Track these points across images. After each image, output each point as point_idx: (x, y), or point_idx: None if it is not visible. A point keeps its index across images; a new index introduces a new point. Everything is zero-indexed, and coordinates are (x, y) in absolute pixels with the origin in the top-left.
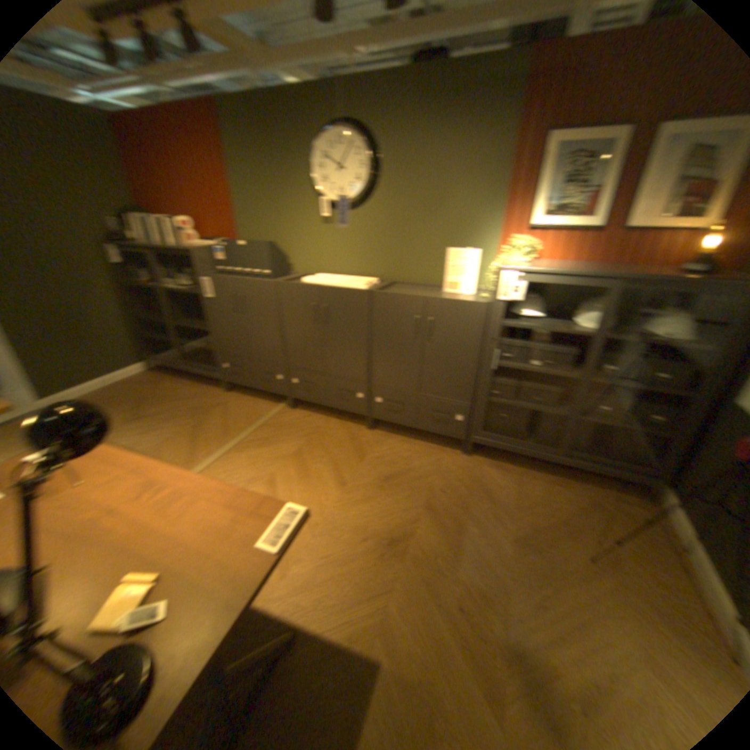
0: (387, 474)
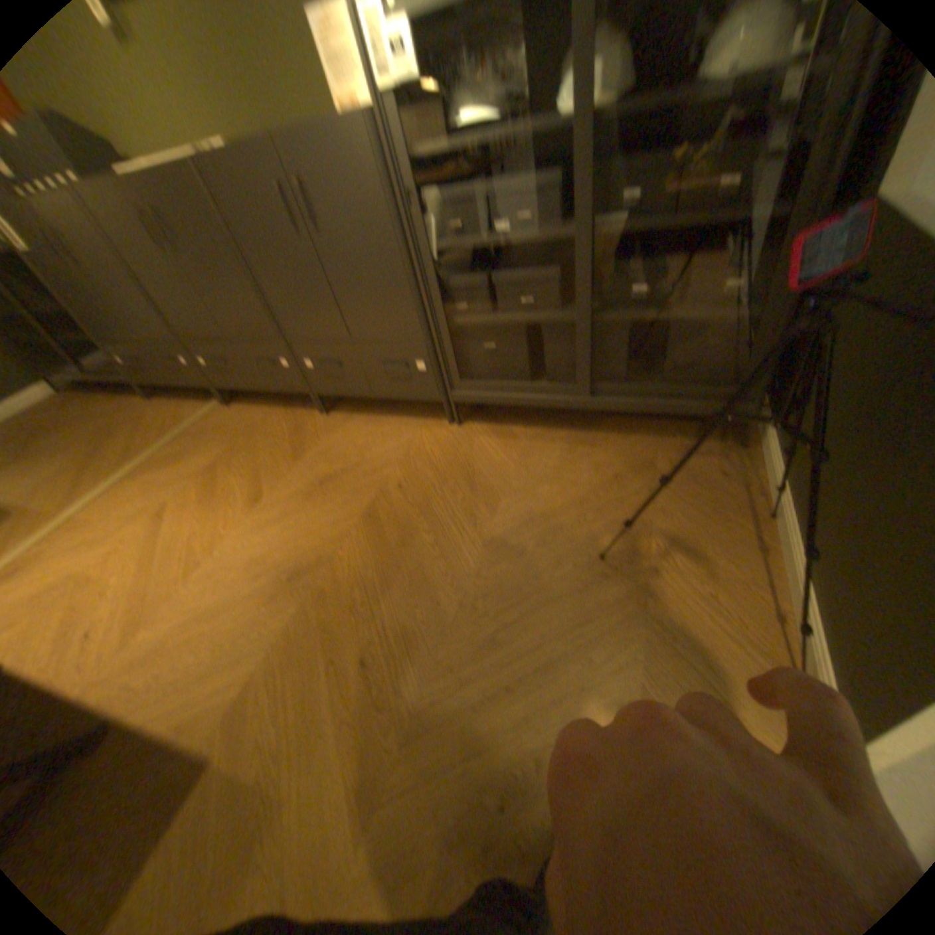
0: (327, 476)
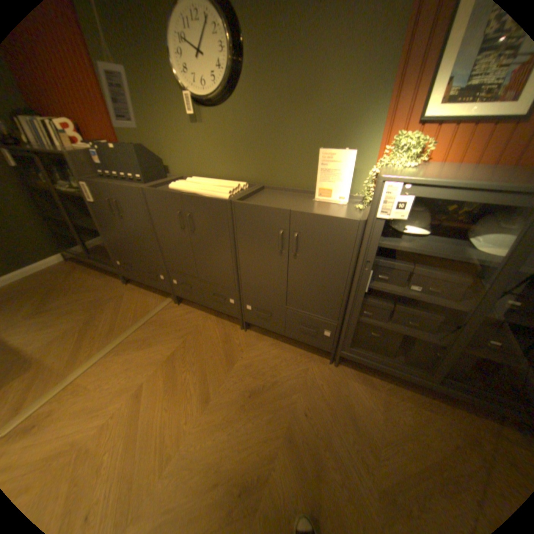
0: (251, 389)
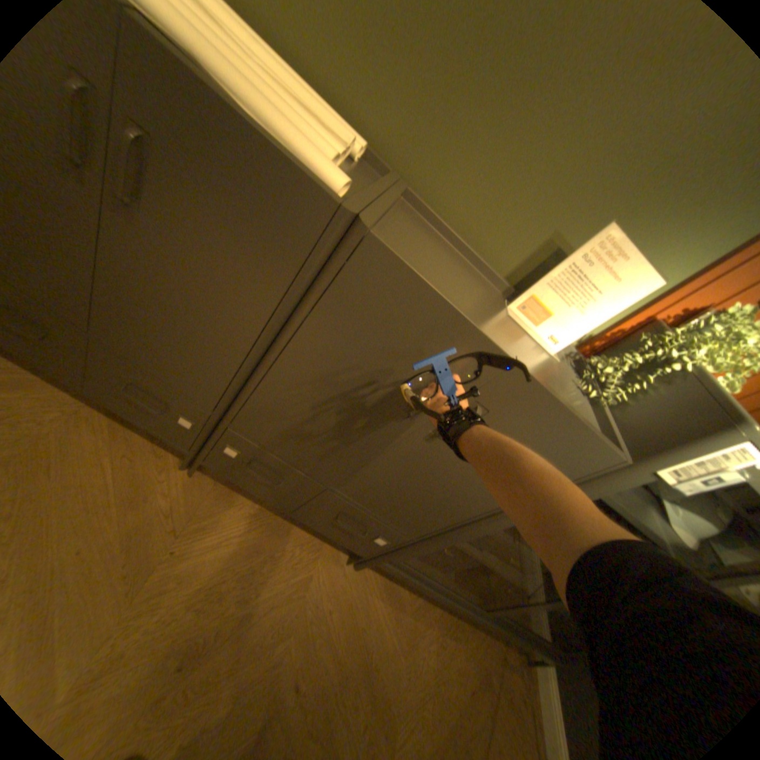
0: (188, 642)
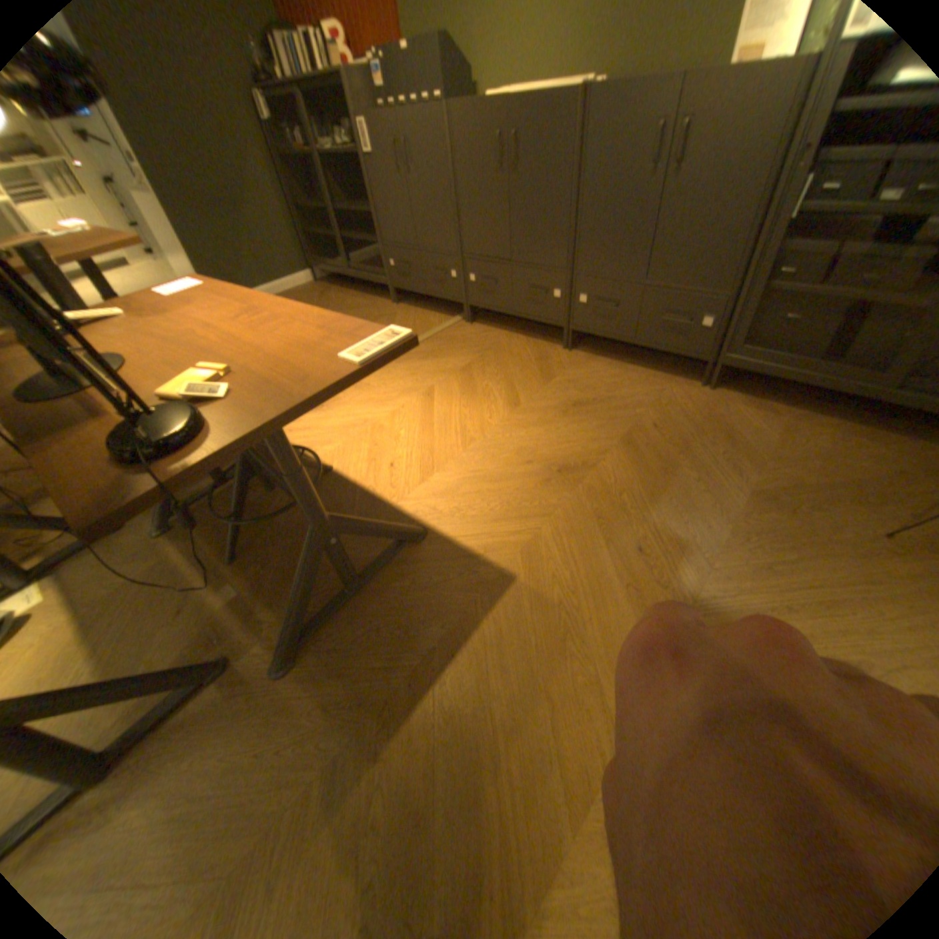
0: (578, 399)
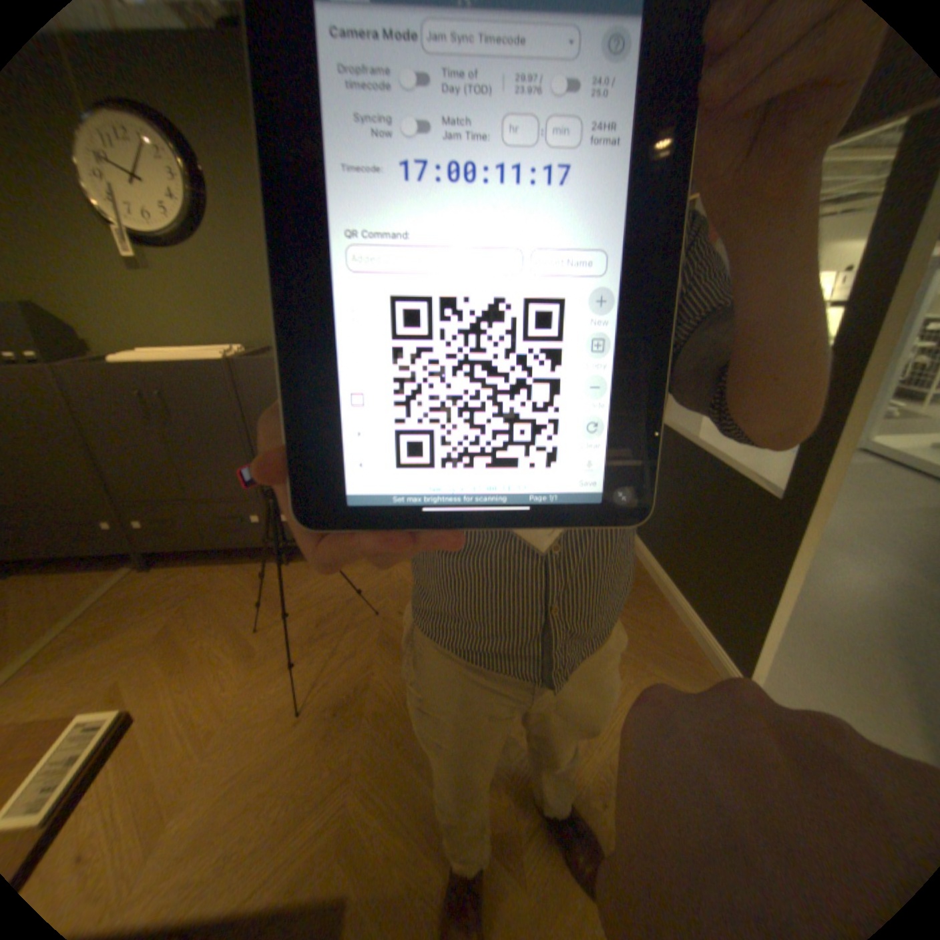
0: (319, 616)
